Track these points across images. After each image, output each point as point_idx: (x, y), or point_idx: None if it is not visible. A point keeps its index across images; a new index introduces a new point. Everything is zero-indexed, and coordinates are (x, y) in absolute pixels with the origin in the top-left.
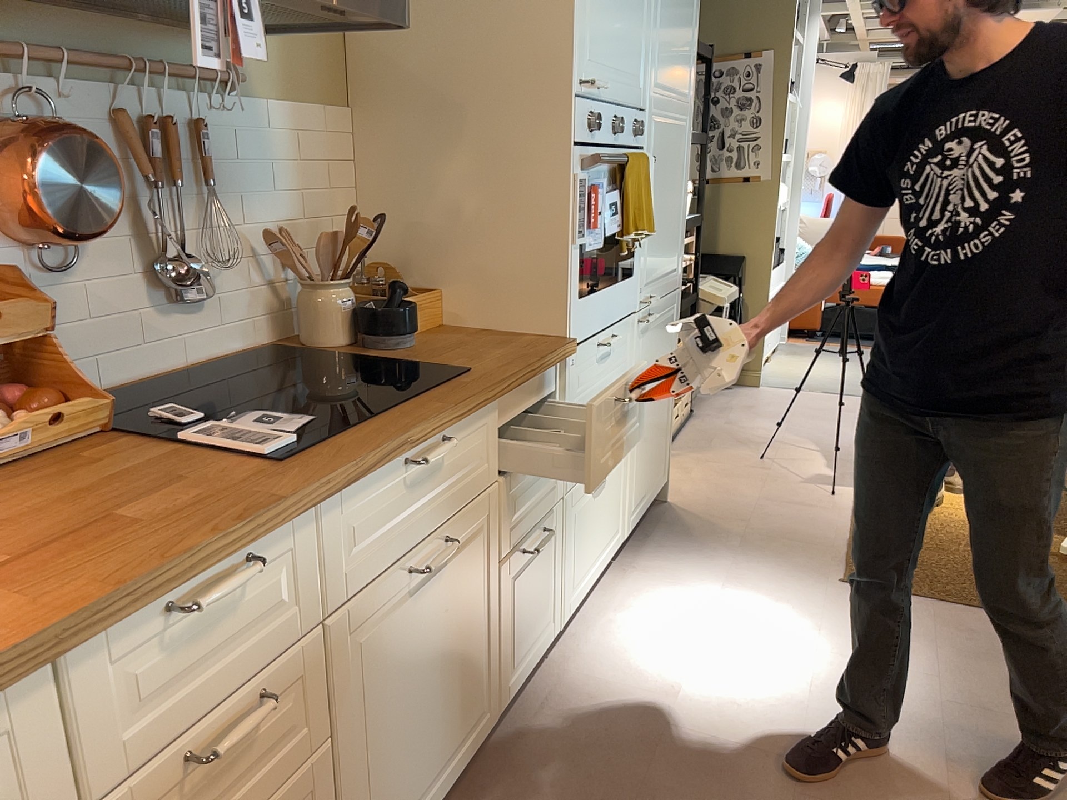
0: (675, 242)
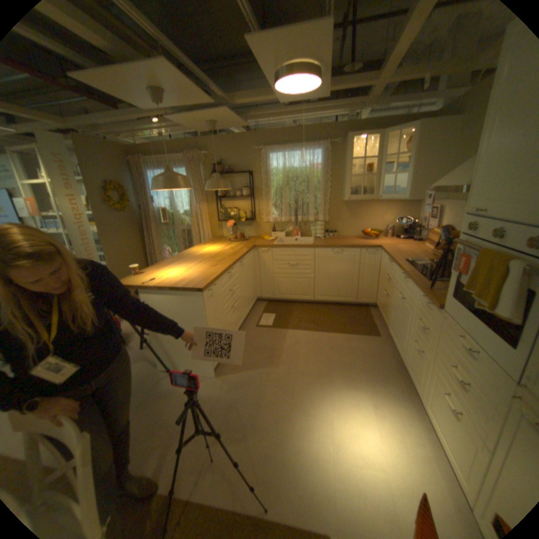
0: None
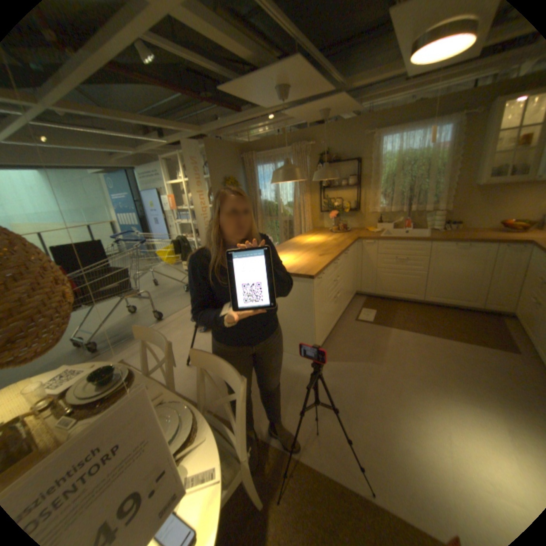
0: None
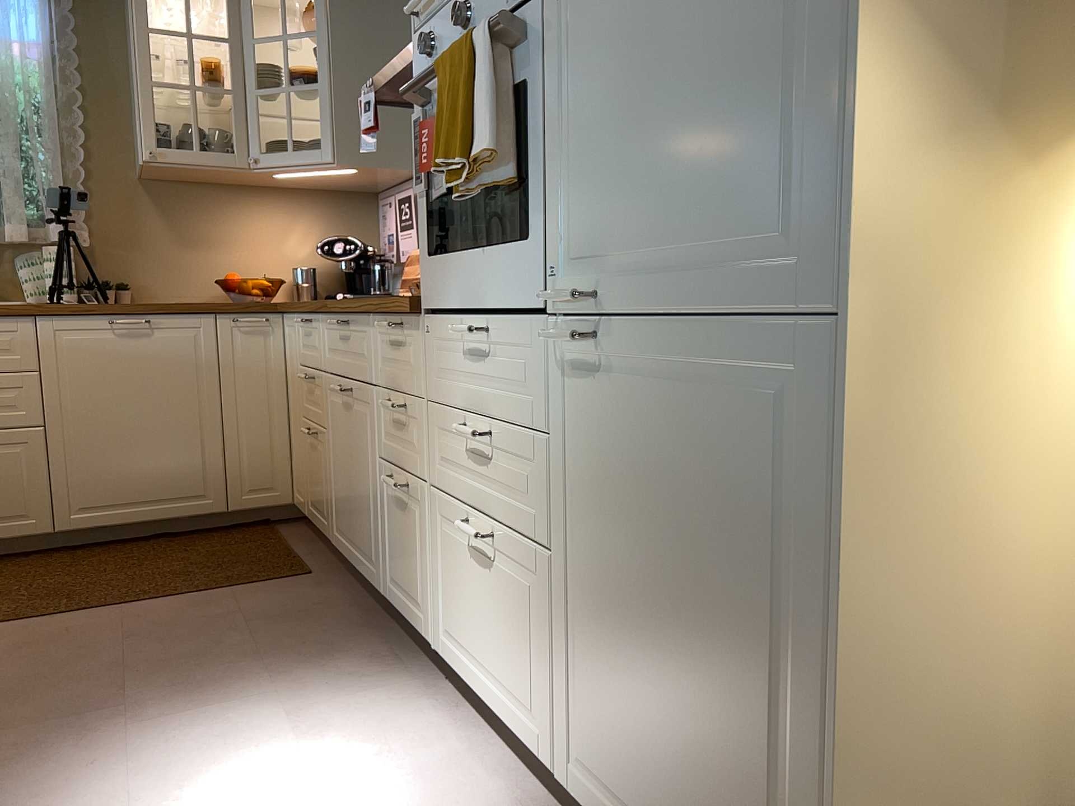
0: (758, 148)
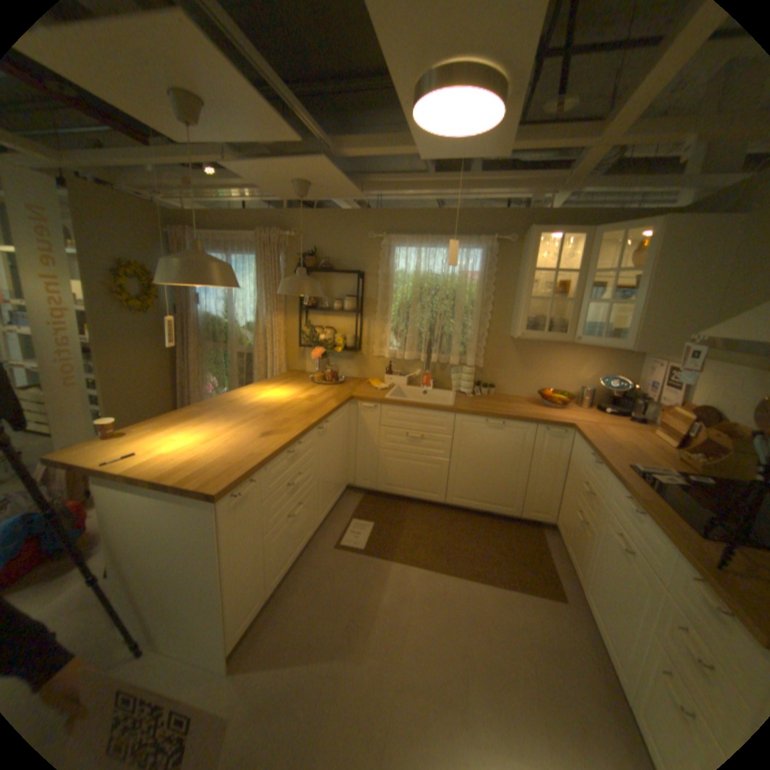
0: None
